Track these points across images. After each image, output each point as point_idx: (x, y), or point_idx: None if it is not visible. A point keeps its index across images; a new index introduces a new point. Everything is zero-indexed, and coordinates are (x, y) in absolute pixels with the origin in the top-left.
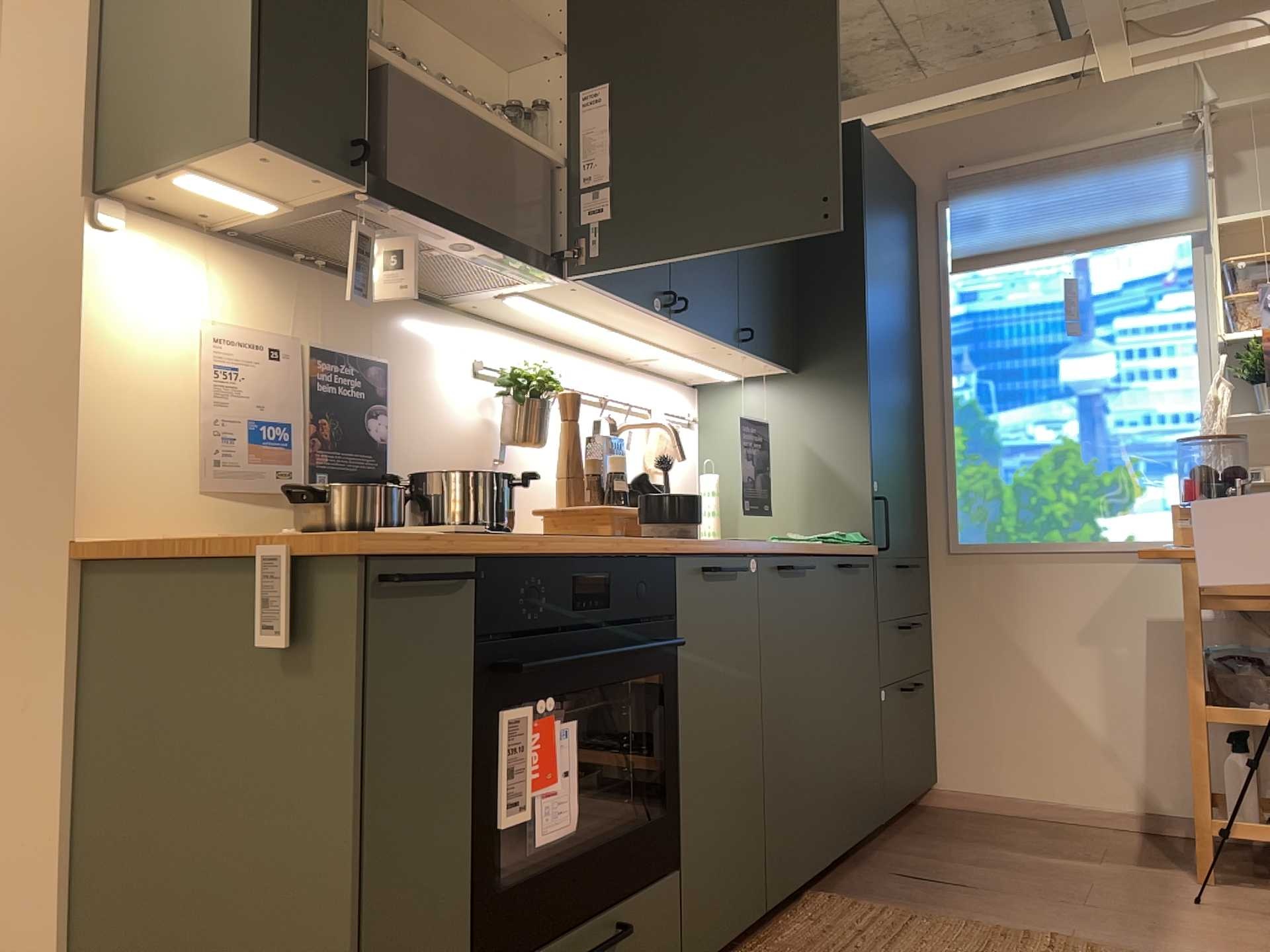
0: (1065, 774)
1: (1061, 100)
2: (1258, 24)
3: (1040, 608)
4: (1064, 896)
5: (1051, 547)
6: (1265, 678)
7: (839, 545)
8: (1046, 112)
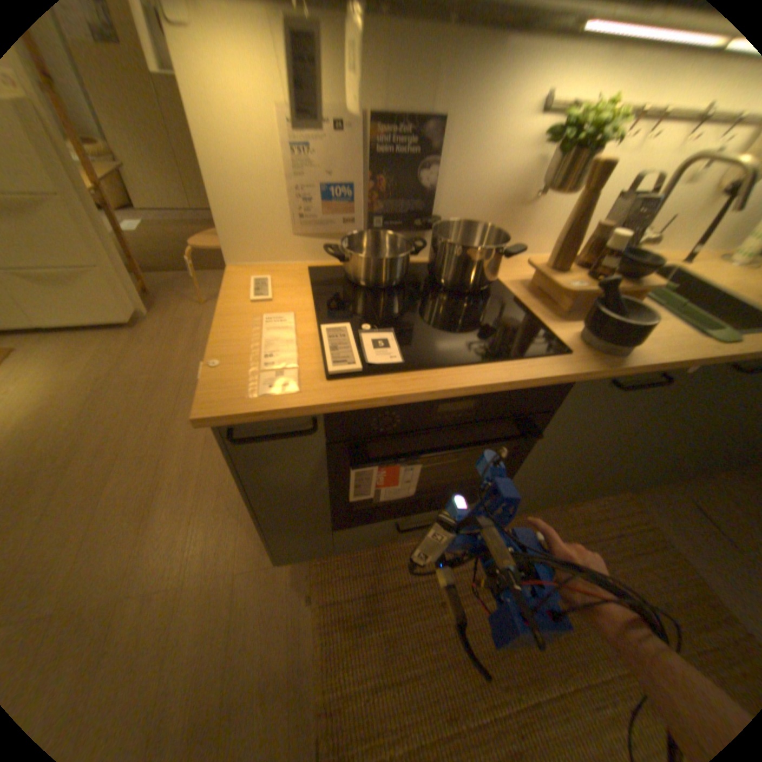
0: None
1: None
2: None
3: None
4: None
5: None
6: None
7: None
8: None
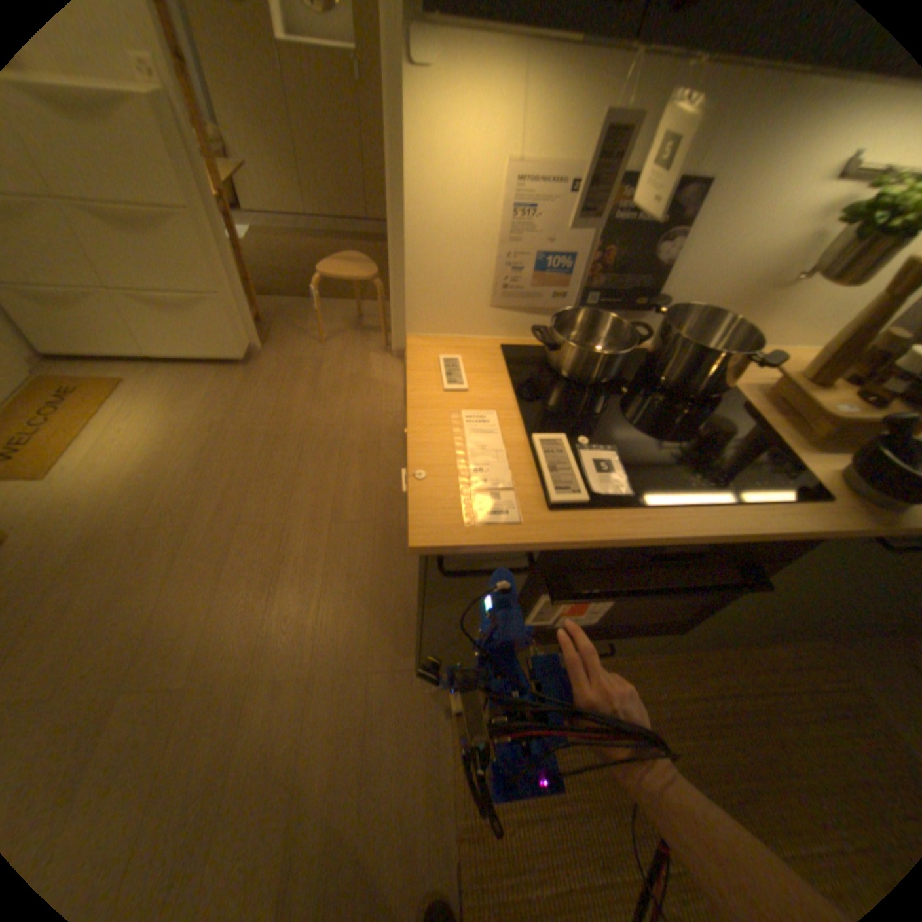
0: None
1: None
2: None
3: None
4: None
5: None
6: None
7: None
8: None
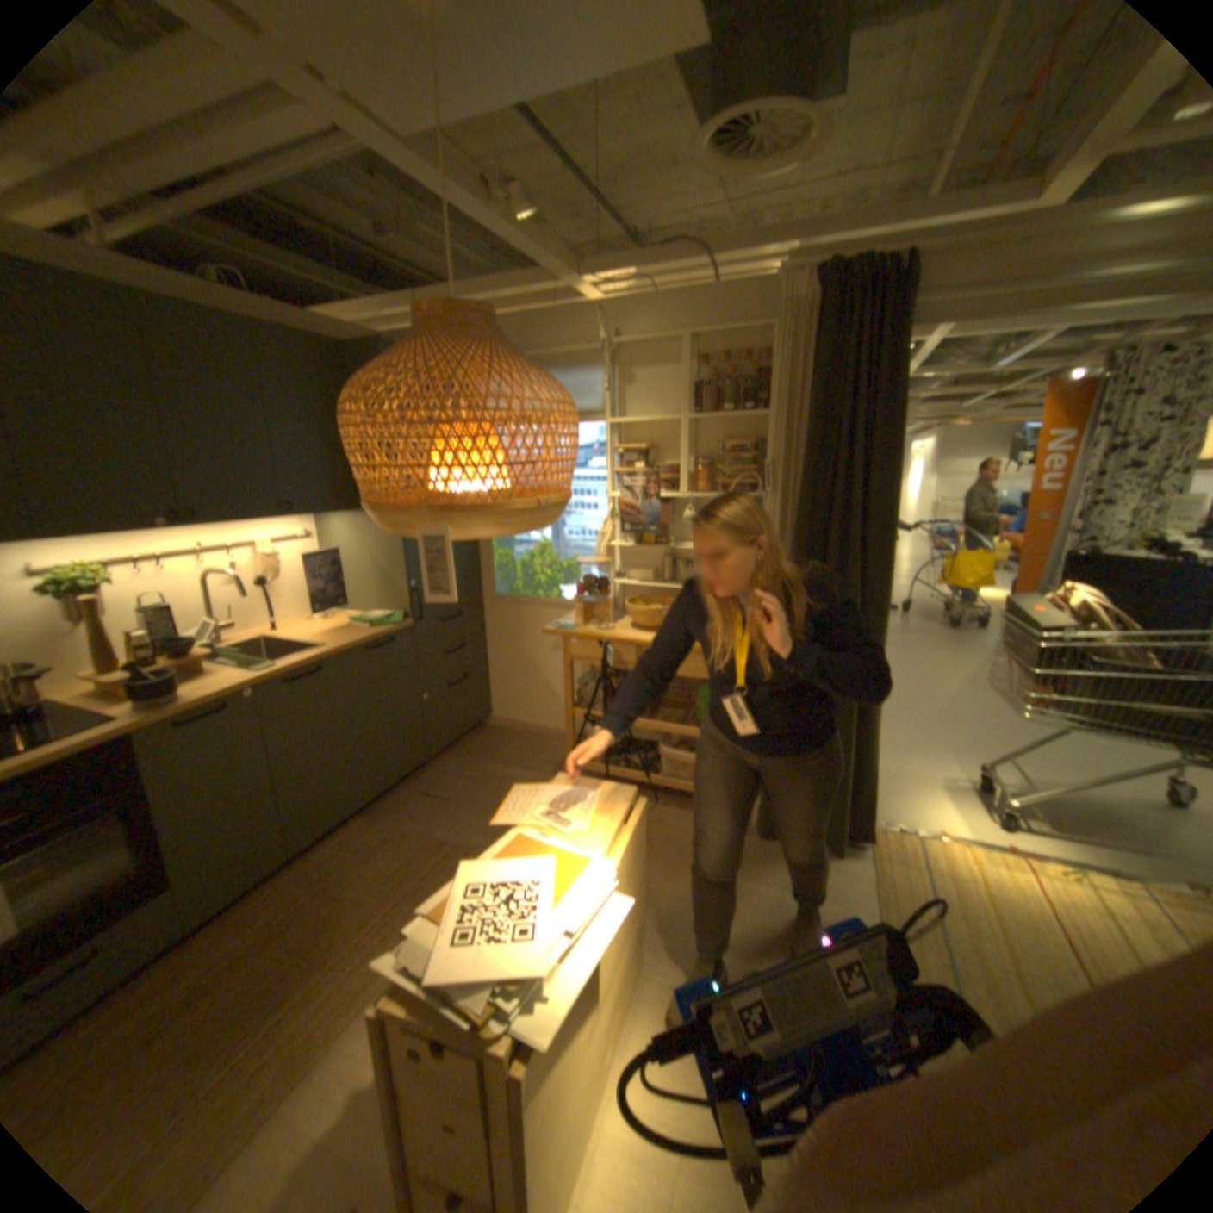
0: (546, 716)
1: (543, 313)
2: (644, 279)
3: (535, 633)
4: (491, 809)
5: (538, 602)
6: (603, 696)
7: (380, 629)
8: (535, 321)
